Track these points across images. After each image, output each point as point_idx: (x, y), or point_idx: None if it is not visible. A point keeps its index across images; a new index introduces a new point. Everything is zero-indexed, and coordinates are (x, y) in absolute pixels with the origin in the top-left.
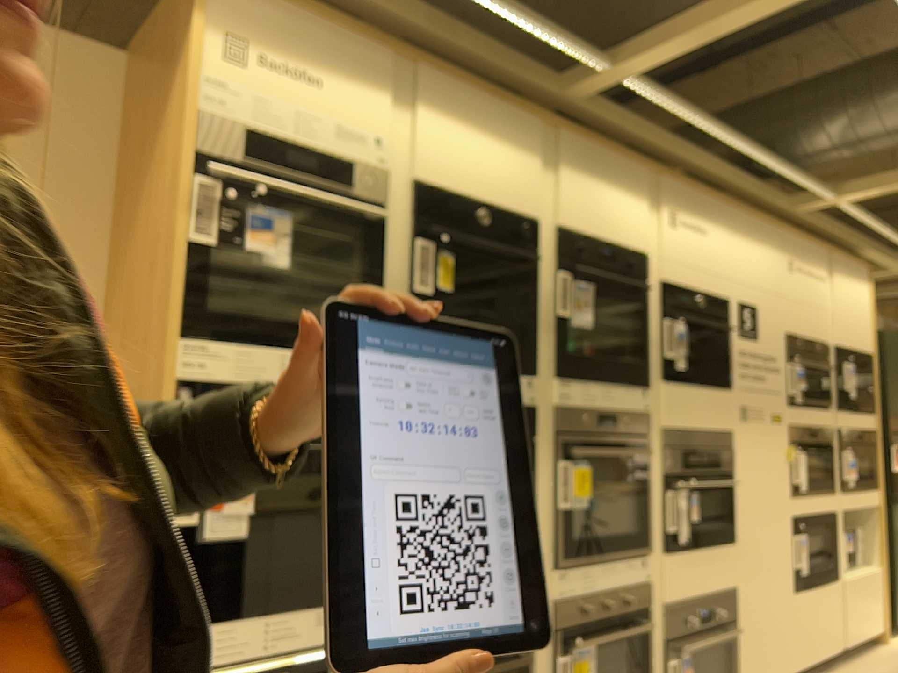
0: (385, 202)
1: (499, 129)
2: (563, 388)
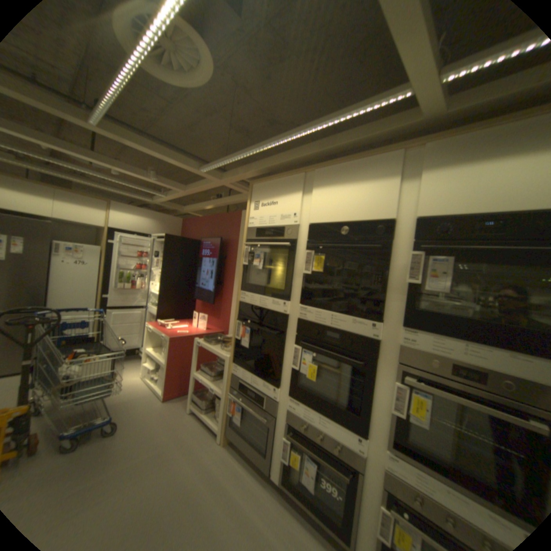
0: (293, 237)
1: (363, 171)
2: (412, 337)
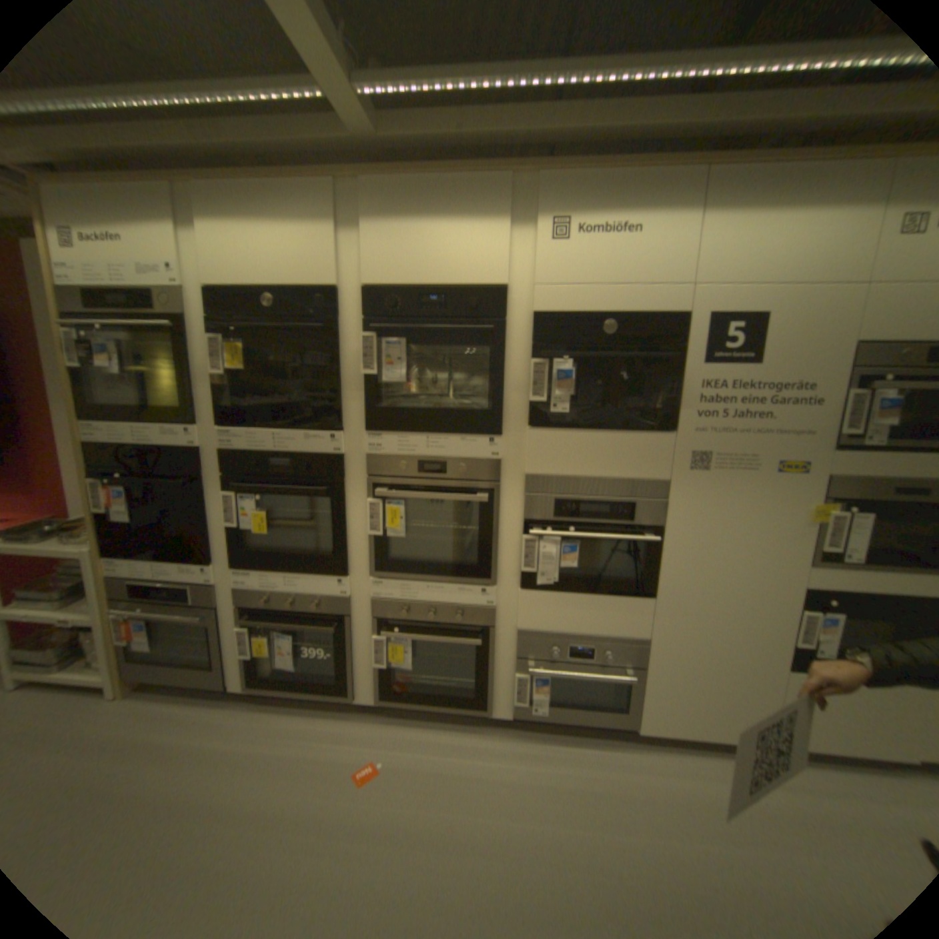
0: (175, 311)
1: (280, 204)
2: (376, 443)
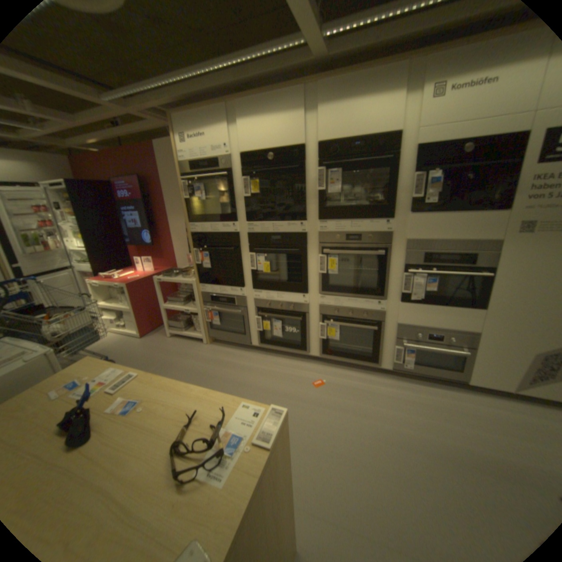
0: (228, 167)
1: (277, 104)
2: (324, 226)
